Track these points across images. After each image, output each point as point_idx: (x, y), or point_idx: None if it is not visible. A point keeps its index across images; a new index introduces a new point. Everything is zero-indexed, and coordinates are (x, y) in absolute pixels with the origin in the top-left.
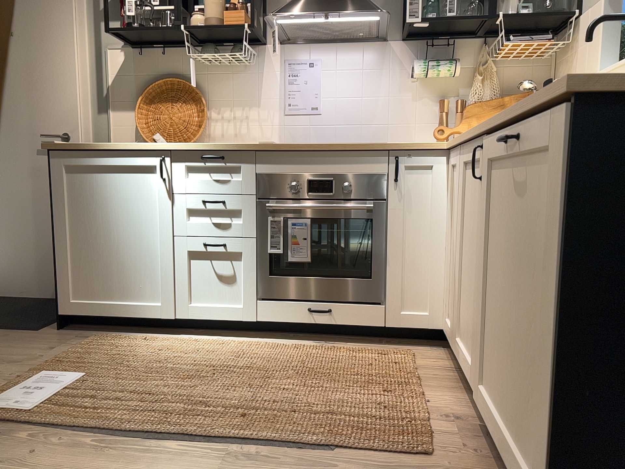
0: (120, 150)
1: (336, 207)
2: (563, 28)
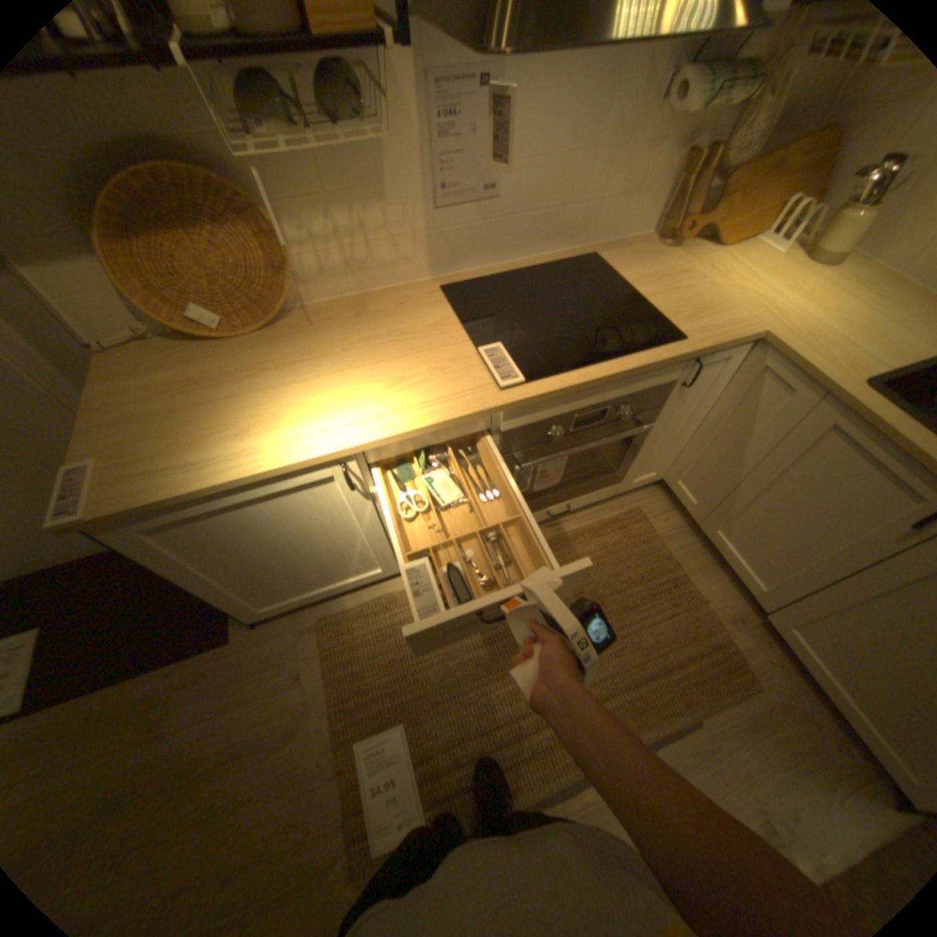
0: (251, 479)
1: (608, 439)
2: None
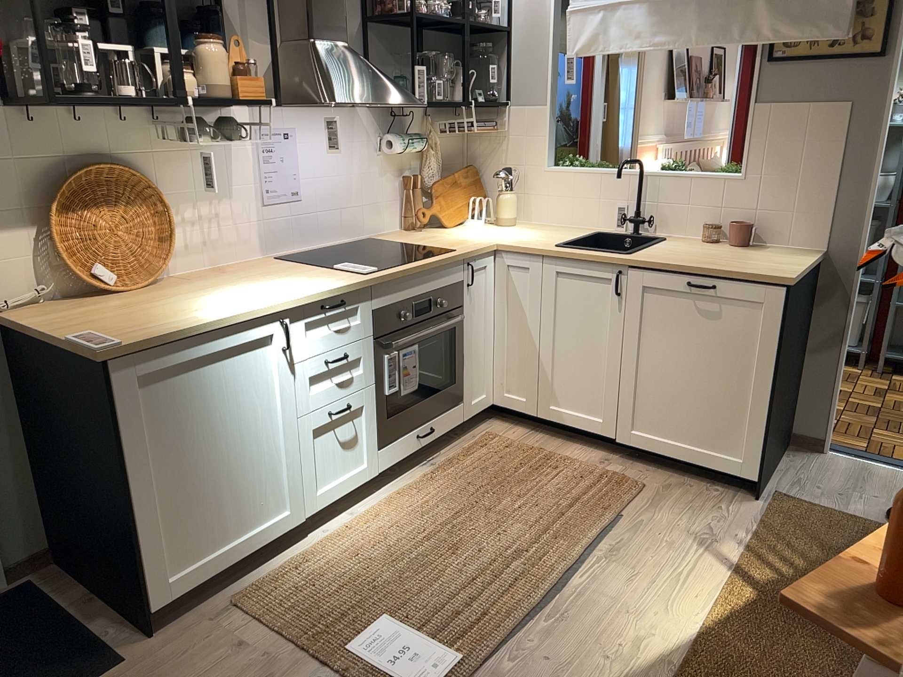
0: (227, 325)
1: (441, 325)
2: (485, 106)
